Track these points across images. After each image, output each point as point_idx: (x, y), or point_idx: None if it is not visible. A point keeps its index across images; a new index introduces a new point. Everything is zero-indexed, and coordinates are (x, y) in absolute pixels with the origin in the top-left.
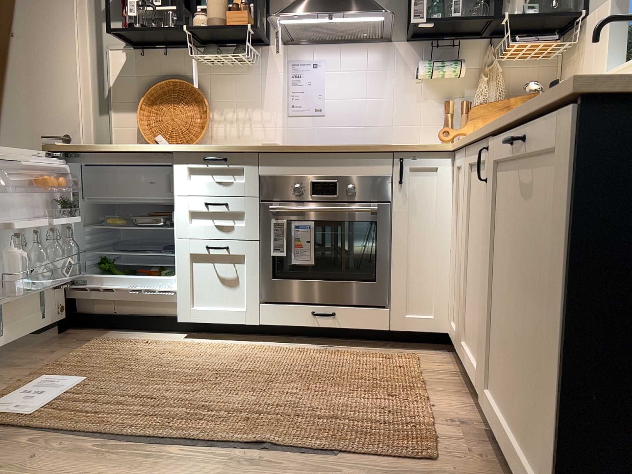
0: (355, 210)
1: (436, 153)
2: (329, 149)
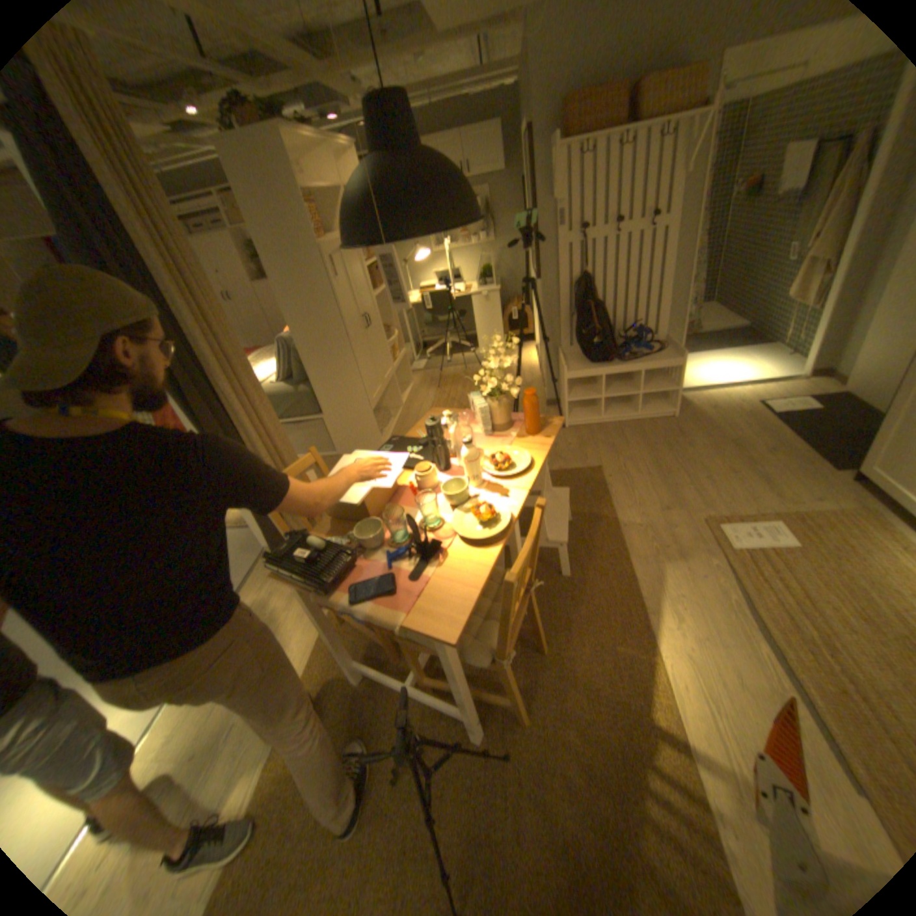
0: None
1: None
2: None
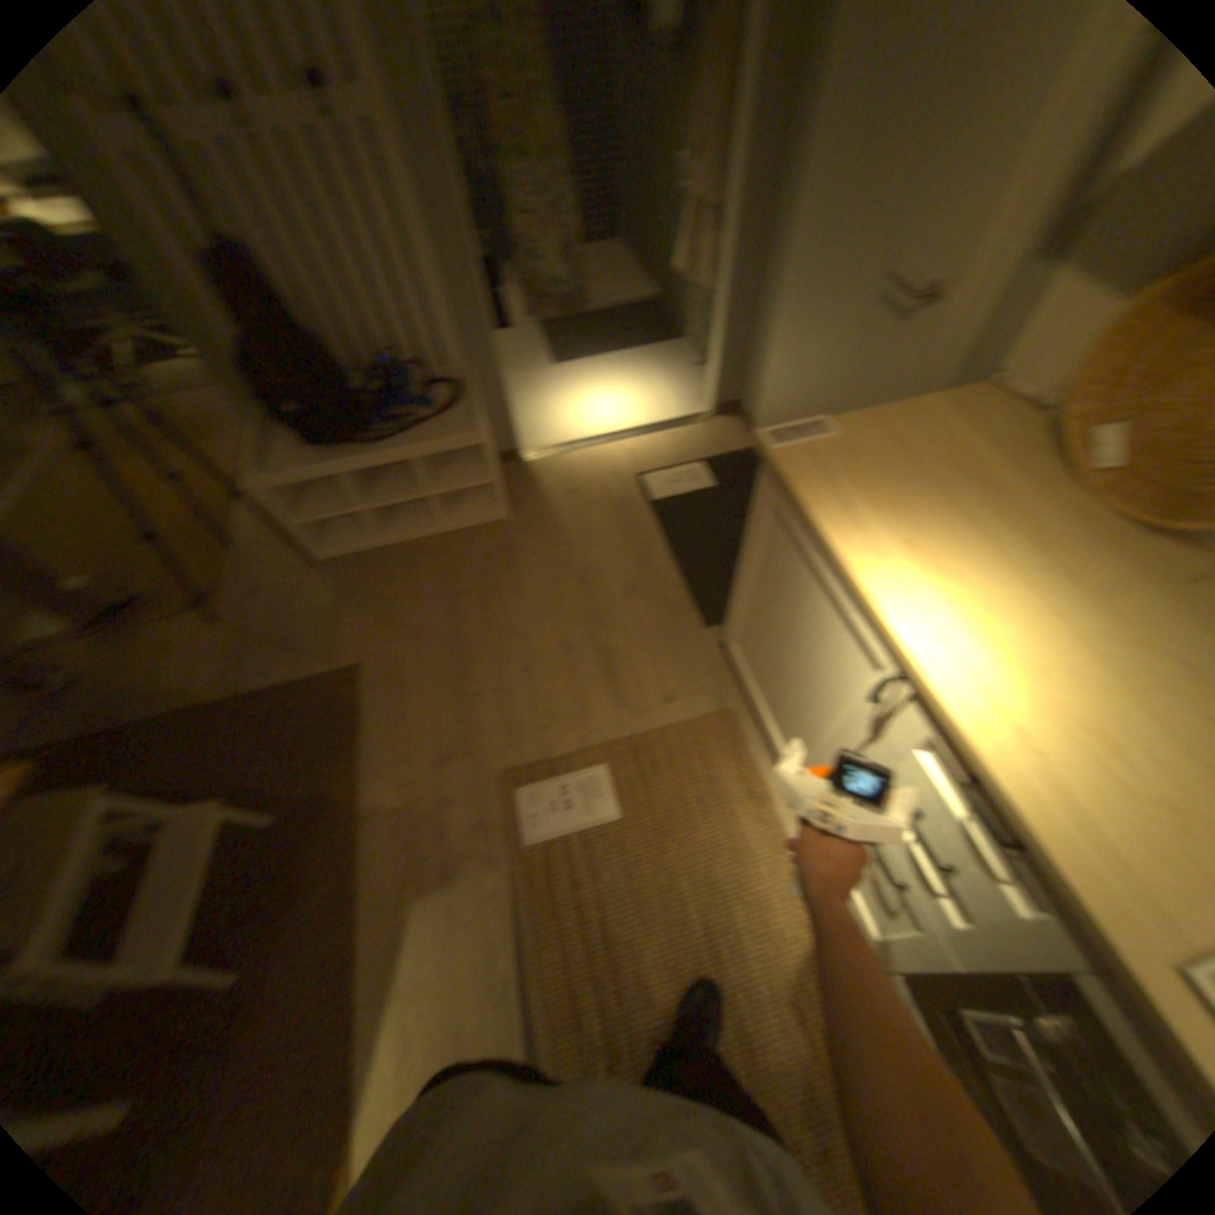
0: None
1: None
2: None
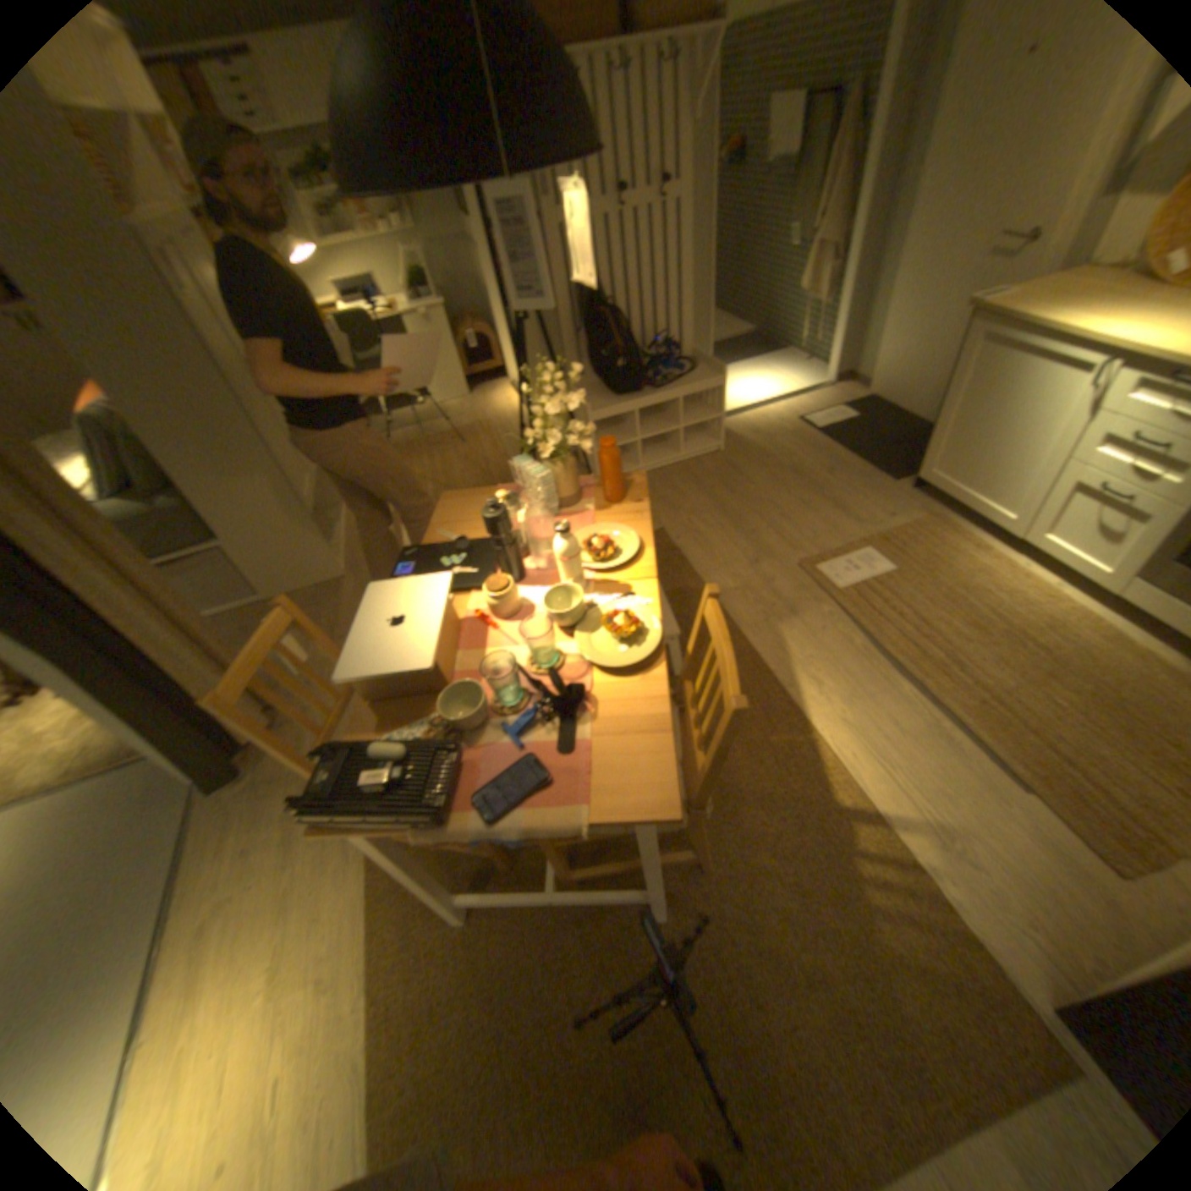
0: None
1: None
2: None
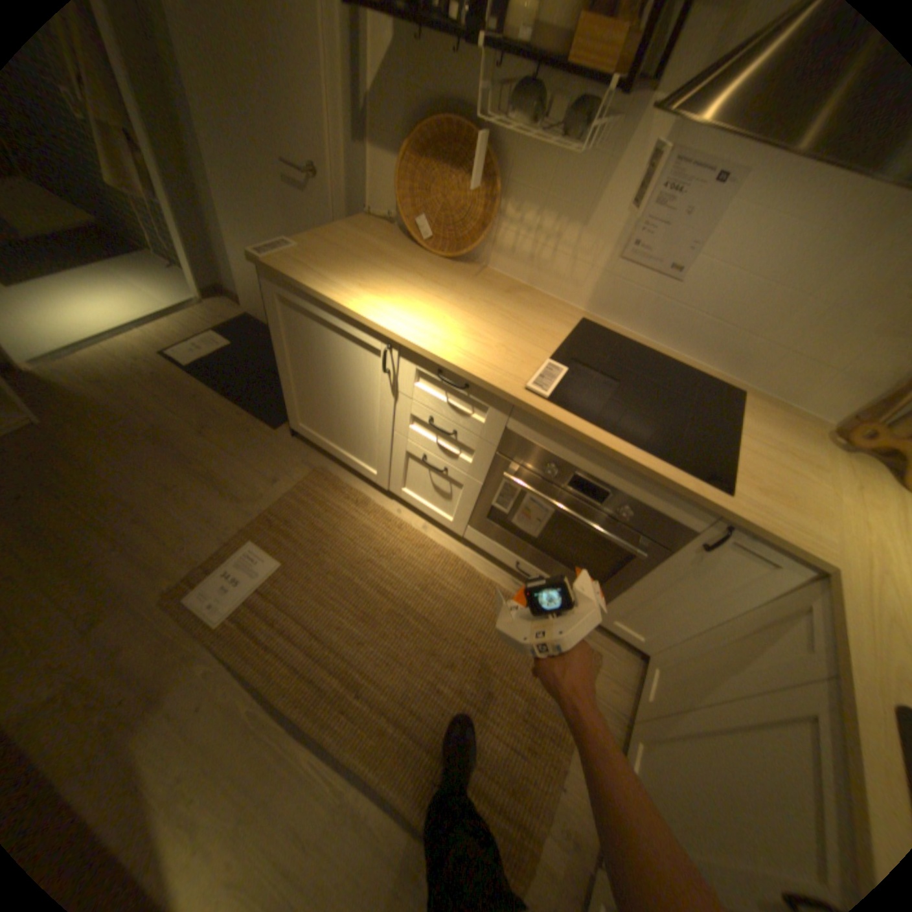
0: (613, 538)
1: (797, 557)
2: (621, 460)
